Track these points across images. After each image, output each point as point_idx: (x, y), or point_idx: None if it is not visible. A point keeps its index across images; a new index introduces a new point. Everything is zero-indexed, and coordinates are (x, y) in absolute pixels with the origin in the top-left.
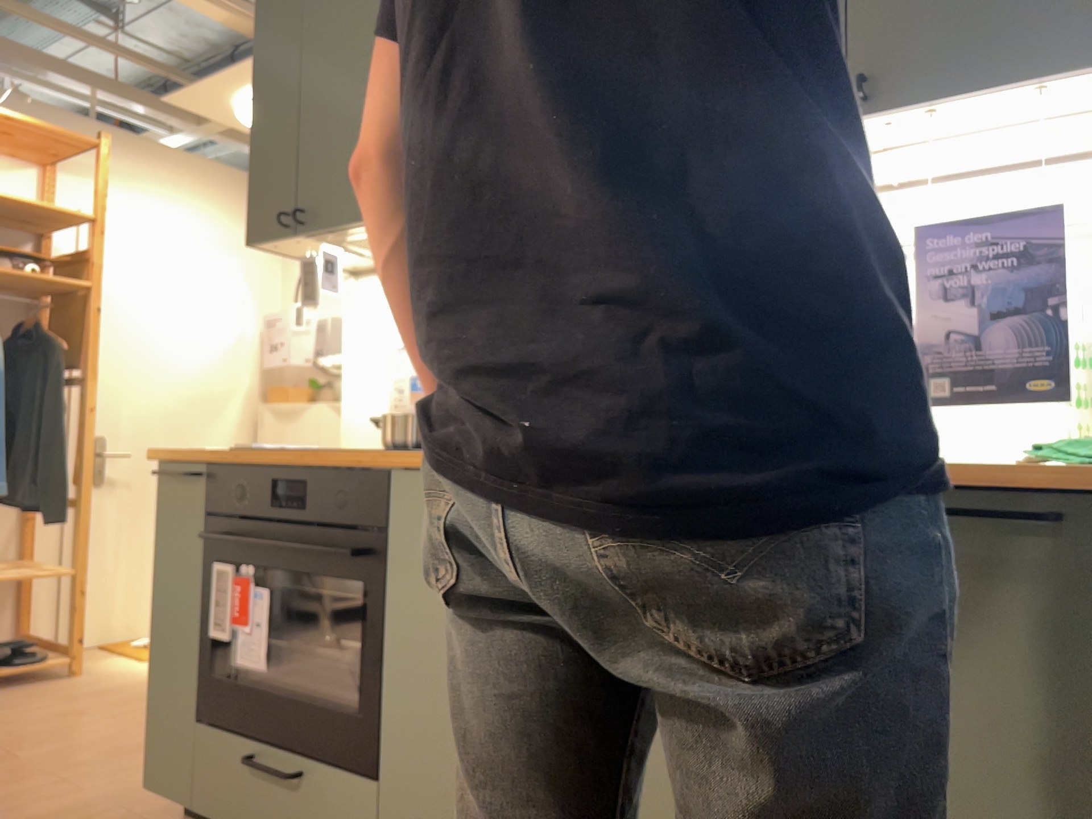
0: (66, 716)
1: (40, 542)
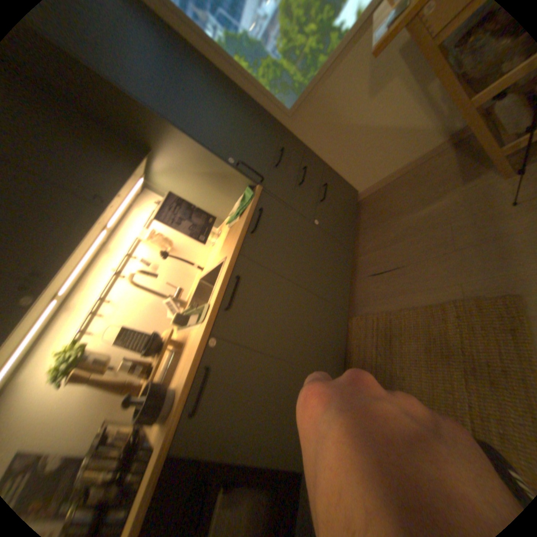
0: None
1: None
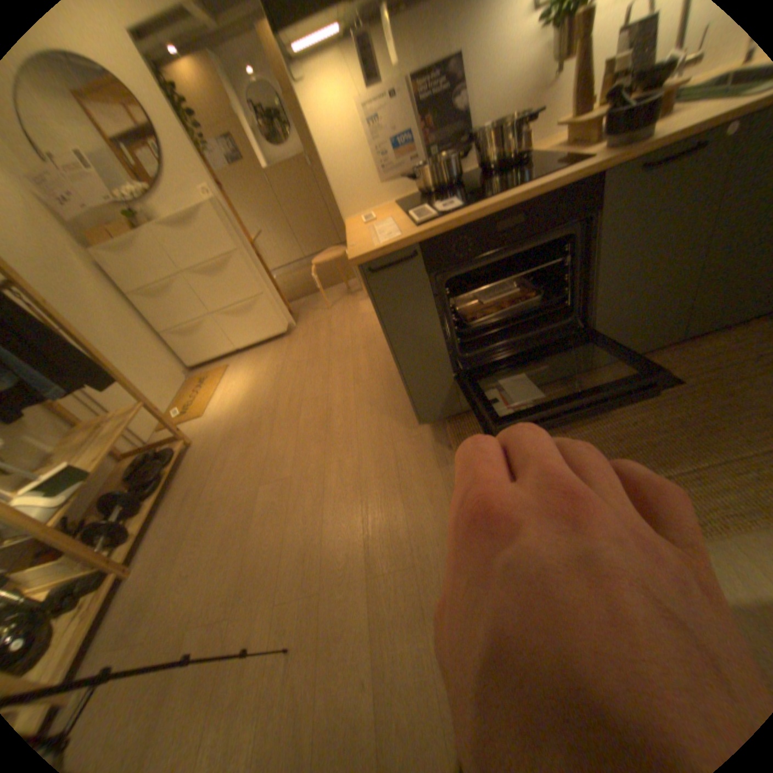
0: (247, 450)
1: (69, 408)
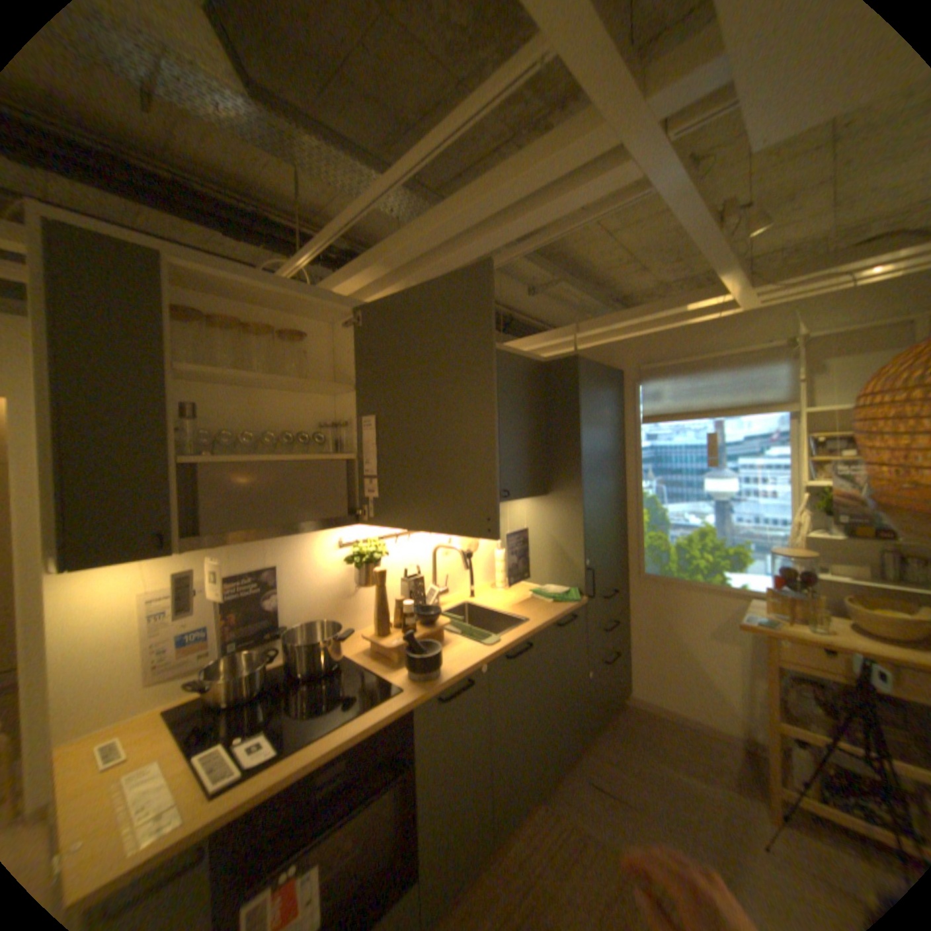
0: None
1: None
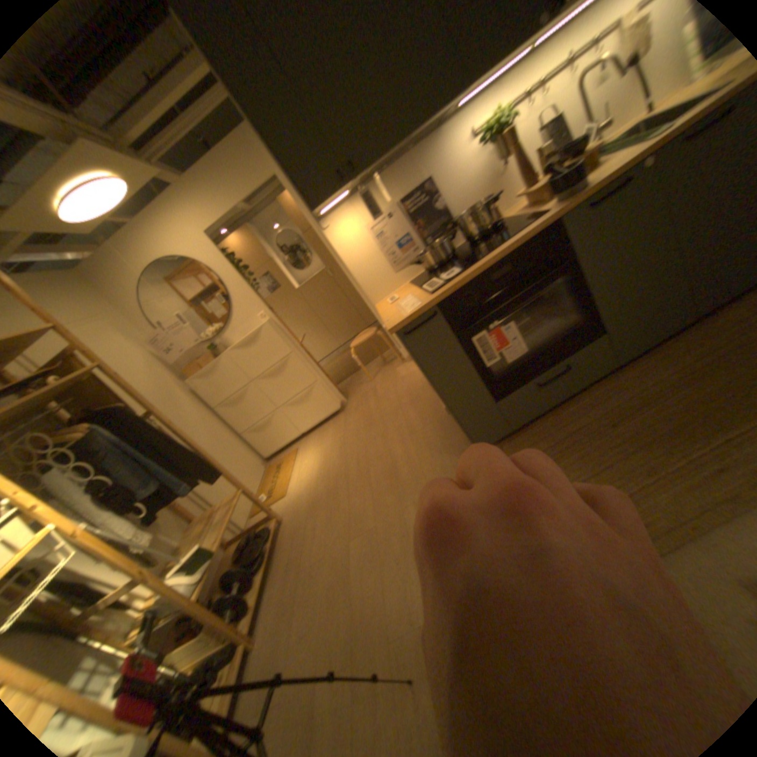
0: (332, 513)
1: (188, 506)
